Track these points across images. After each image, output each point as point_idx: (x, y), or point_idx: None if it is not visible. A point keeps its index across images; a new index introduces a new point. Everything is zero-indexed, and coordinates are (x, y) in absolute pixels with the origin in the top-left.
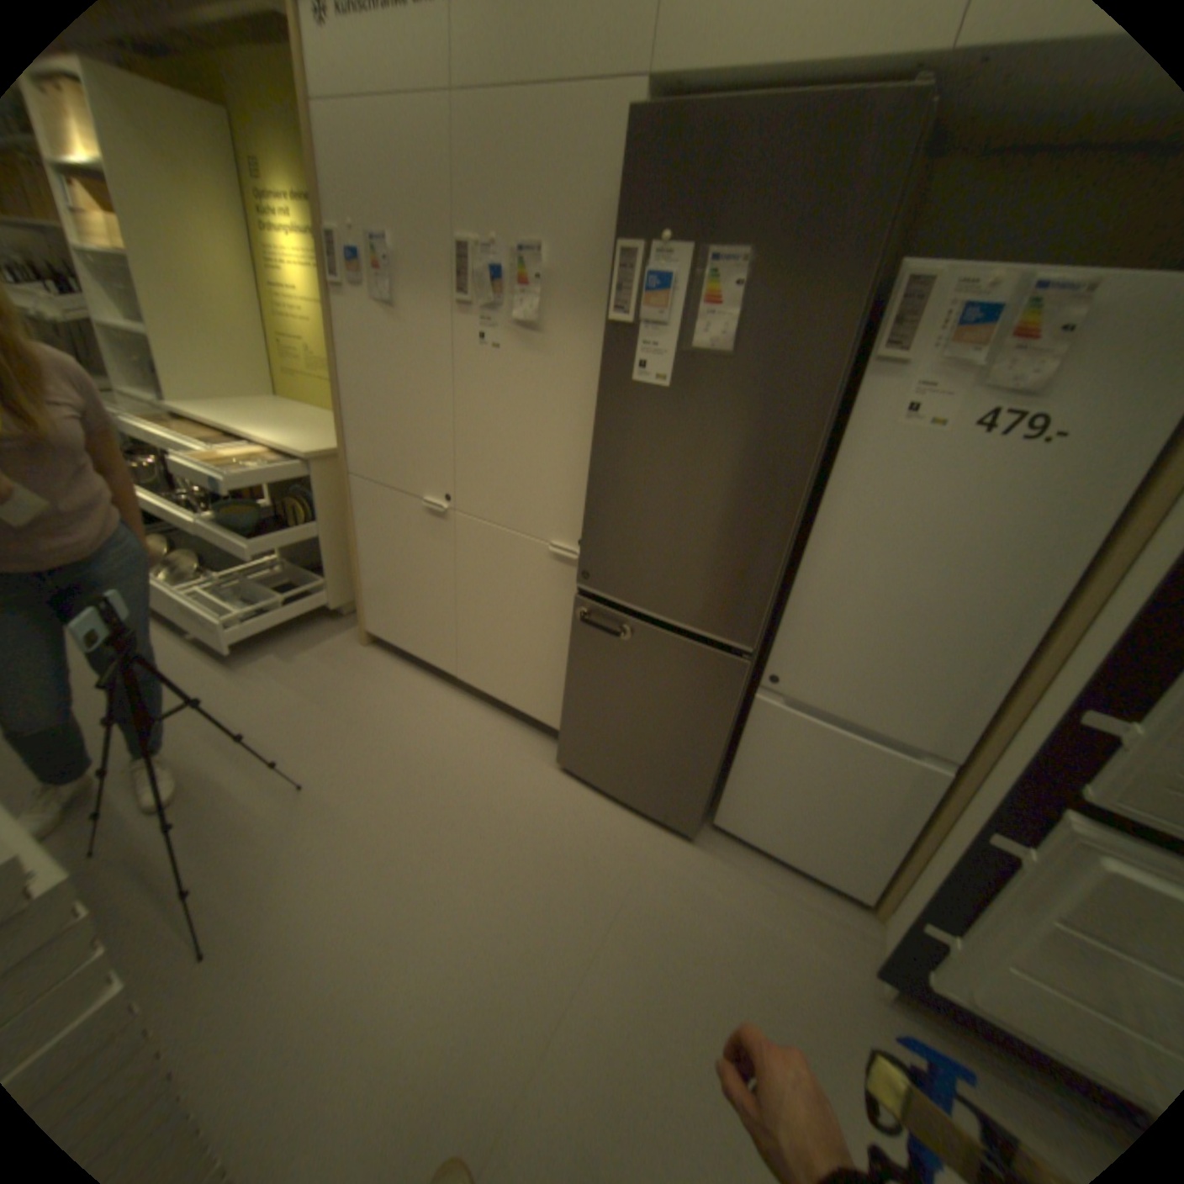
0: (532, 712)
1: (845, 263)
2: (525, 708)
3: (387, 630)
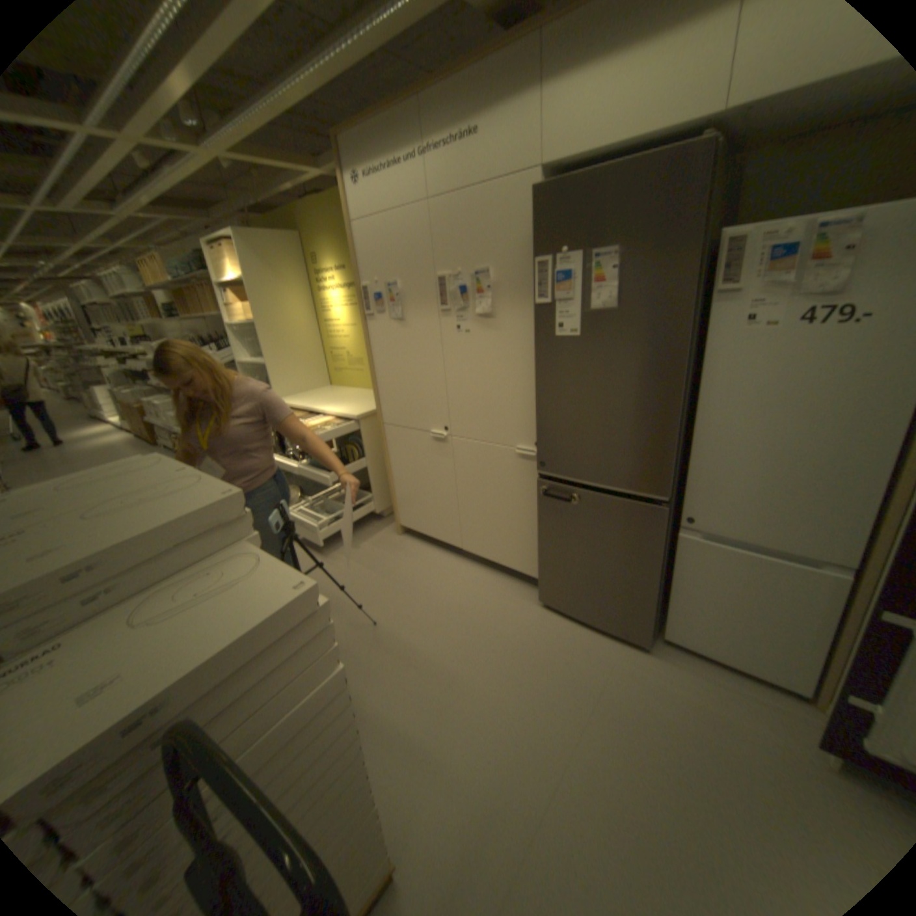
0: (516, 568)
1: (680, 242)
2: (512, 566)
3: (413, 523)
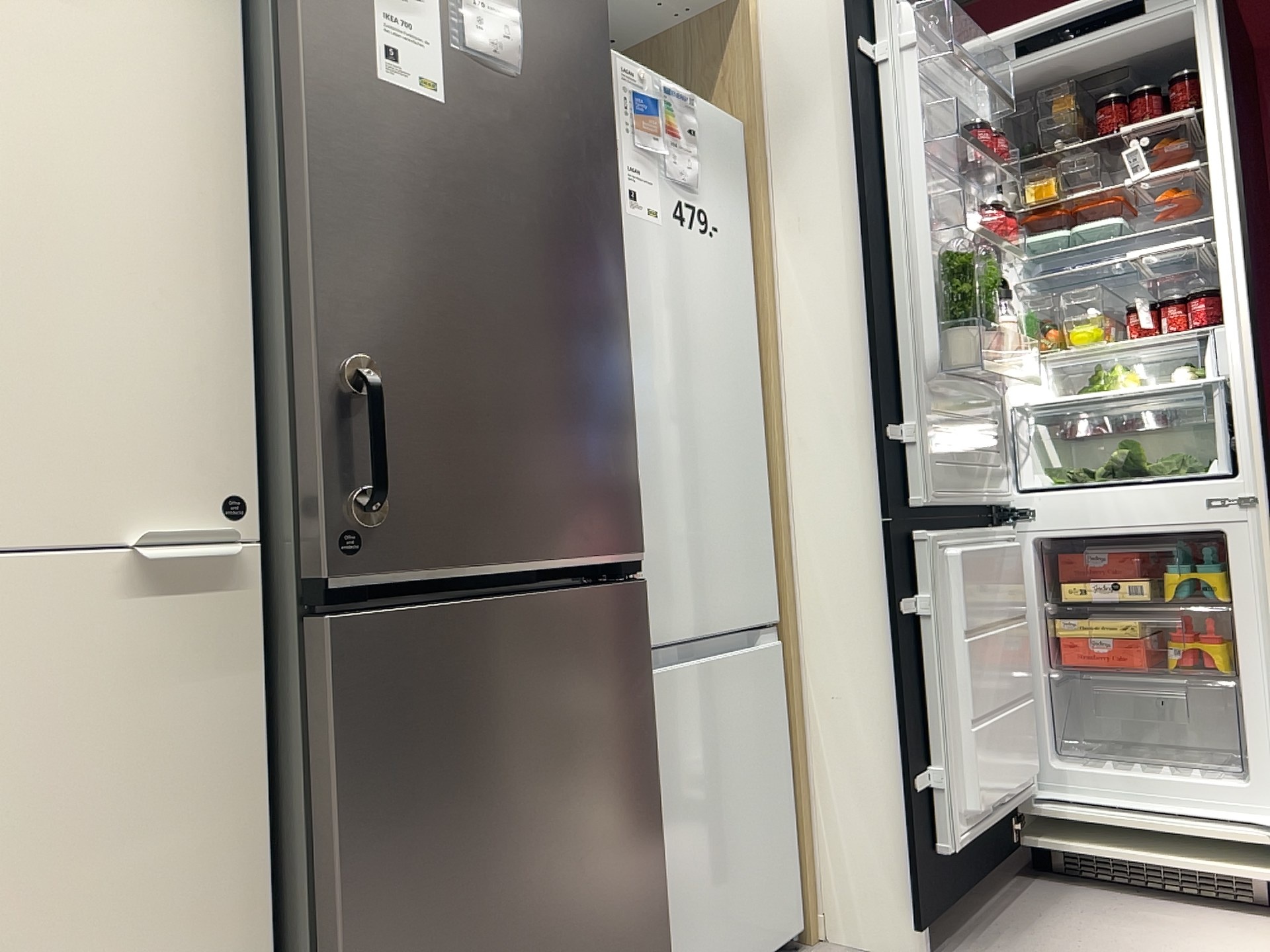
0: None
1: (586, 1)
2: None
3: None
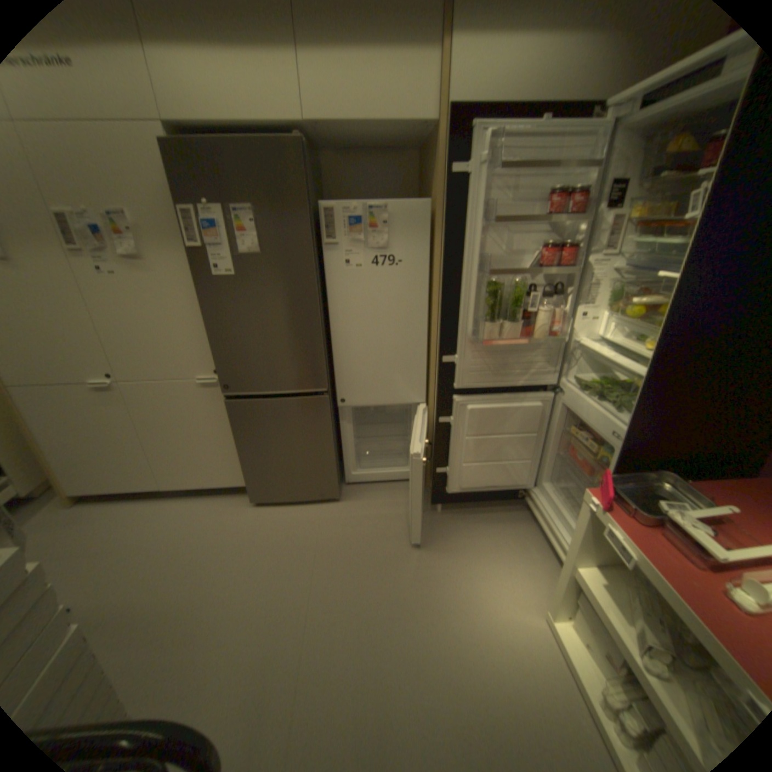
0: (222, 485)
1: (295, 207)
2: (217, 485)
3: (85, 487)
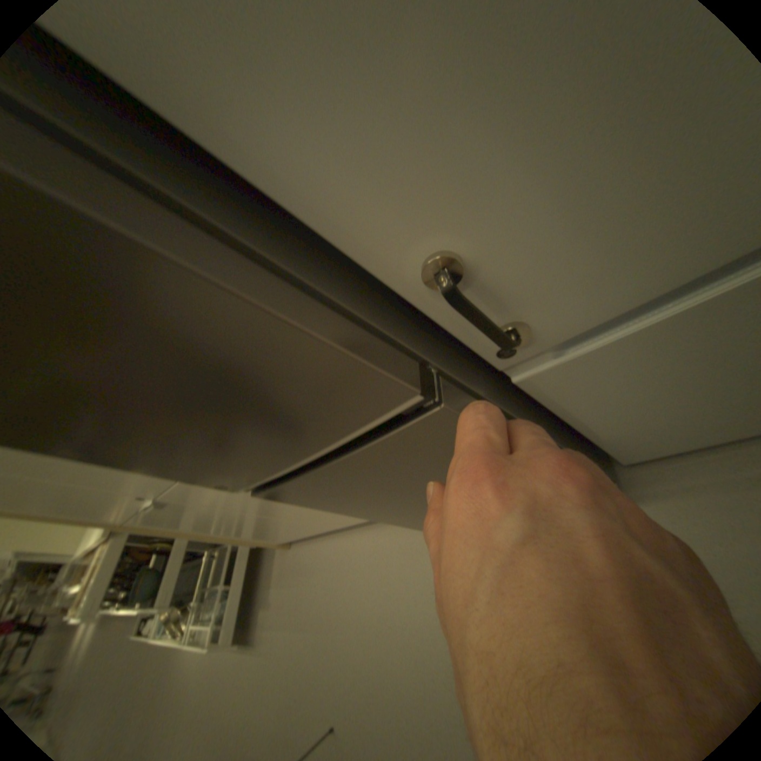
0: None
1: None
2: None
3: (281, 538)
